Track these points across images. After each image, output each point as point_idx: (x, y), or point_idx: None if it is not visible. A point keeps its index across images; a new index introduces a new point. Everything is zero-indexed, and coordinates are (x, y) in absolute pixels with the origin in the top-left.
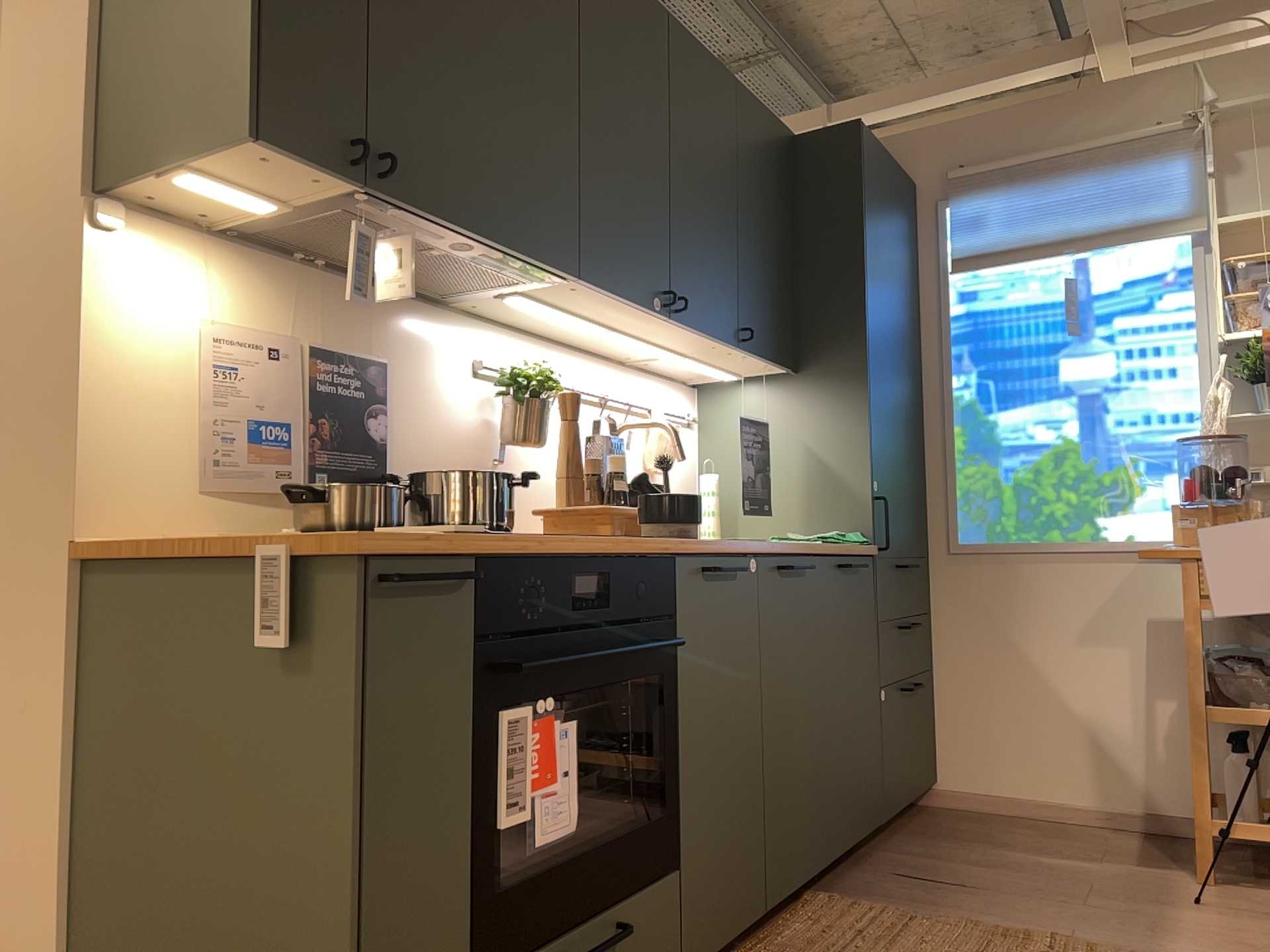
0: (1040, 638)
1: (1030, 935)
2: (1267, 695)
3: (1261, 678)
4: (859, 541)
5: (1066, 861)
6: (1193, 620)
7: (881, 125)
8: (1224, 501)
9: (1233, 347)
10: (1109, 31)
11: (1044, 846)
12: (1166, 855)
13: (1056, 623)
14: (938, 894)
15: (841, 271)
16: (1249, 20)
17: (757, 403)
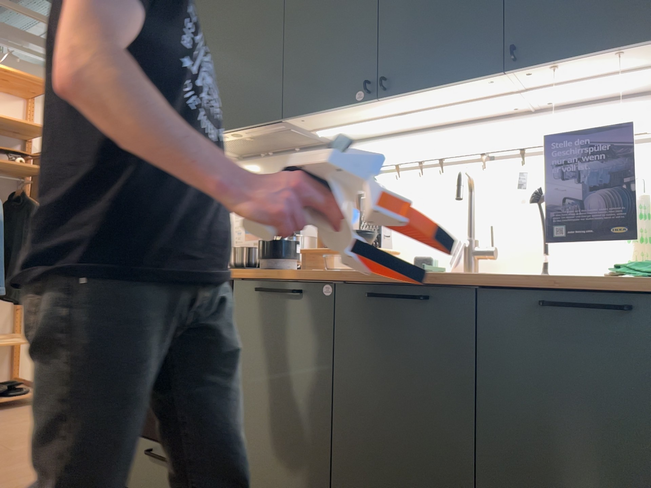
0: None
1: None
2: None
3: None
4: None
5: None
6: None
7: None
8: None
9: None
10: None
11: None
12: None
13: None
14: None
15: None
16: None
17: None
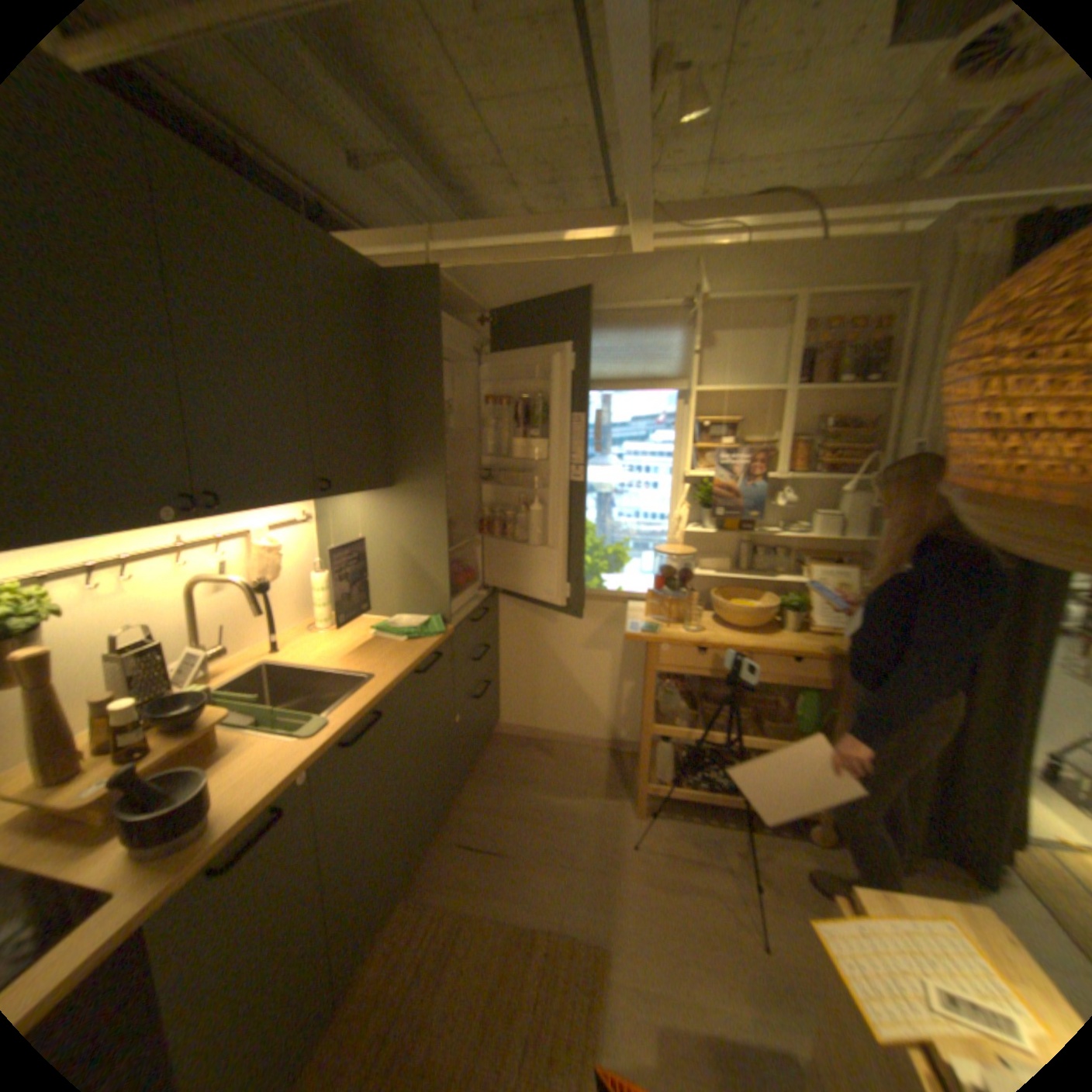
0: (563, 644)
1: (534, 941)
2: (686, 719)
3: (685, 713)
4: (437, 633)
5: (566, 803)
6: (652, 679)
7: (474, 251)
8: (678, 594)
9: (695, 474)
10: (645, 210)
11: (555, 783)
12: (621, 783)
13: (573, 636)
14: (483, 875)
15: (425, 407)
16: (740, 221)
17: (361, 508)
